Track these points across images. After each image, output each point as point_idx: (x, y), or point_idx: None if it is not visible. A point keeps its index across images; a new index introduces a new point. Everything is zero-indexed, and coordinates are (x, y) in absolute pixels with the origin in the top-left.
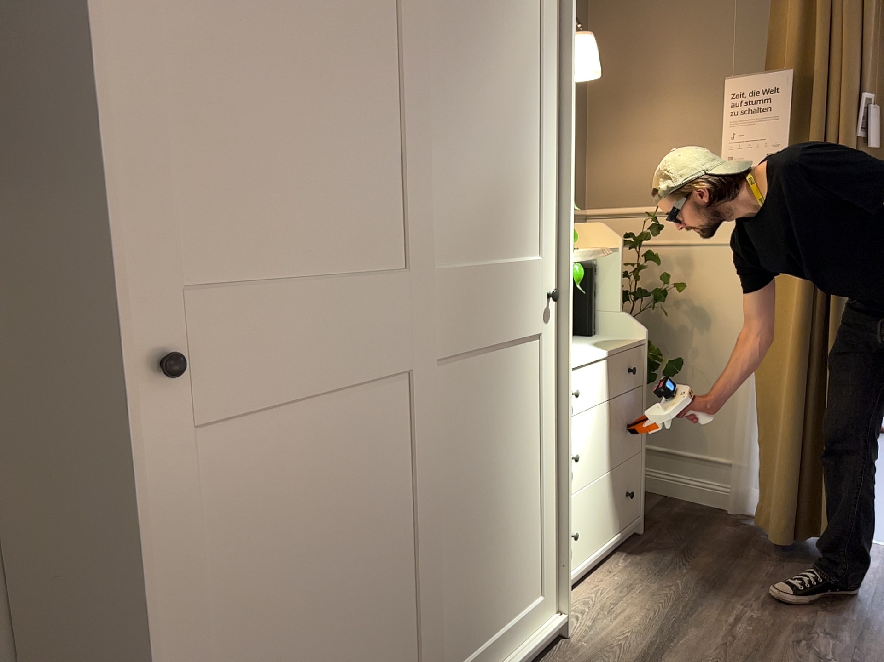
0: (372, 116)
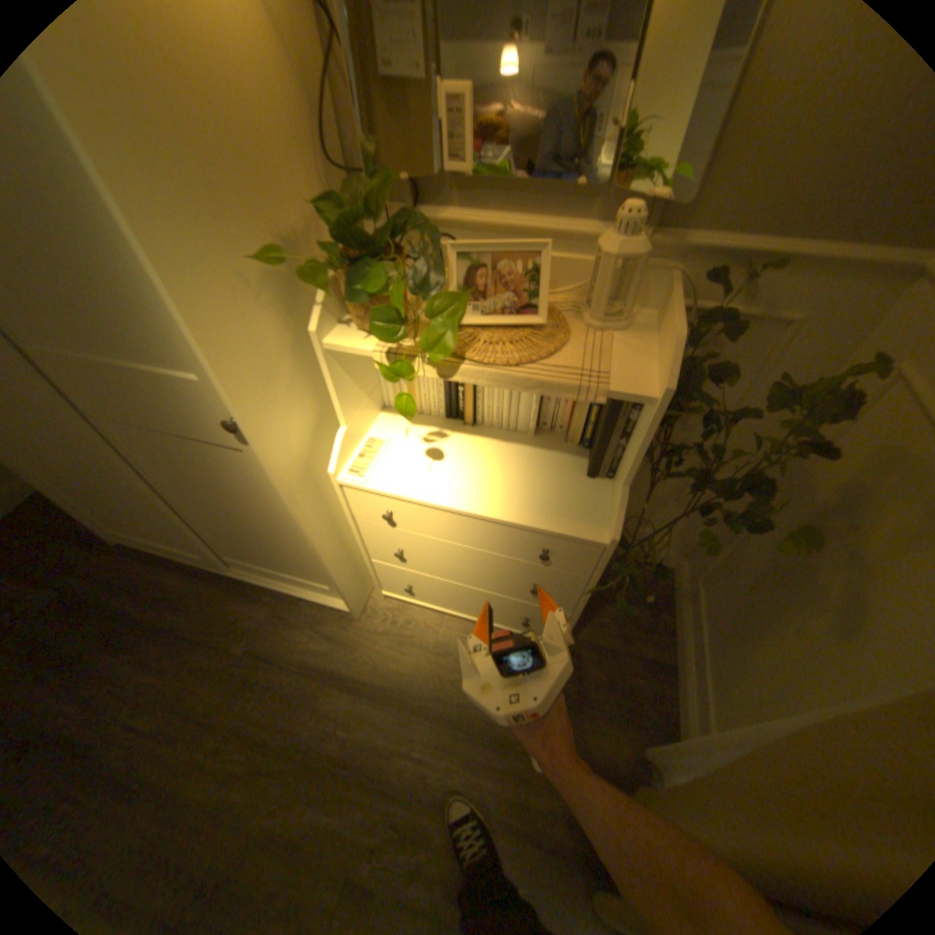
0: None
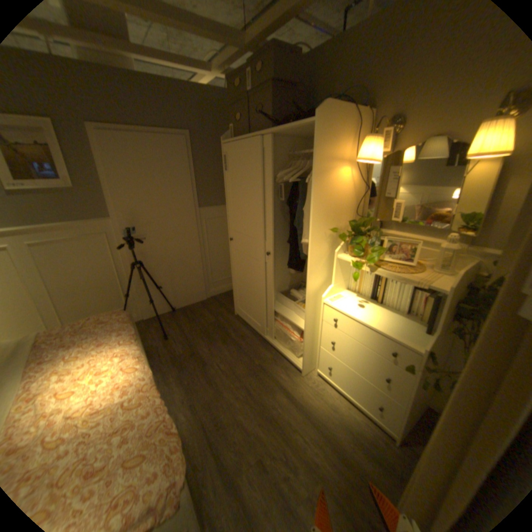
0: (250, 202)
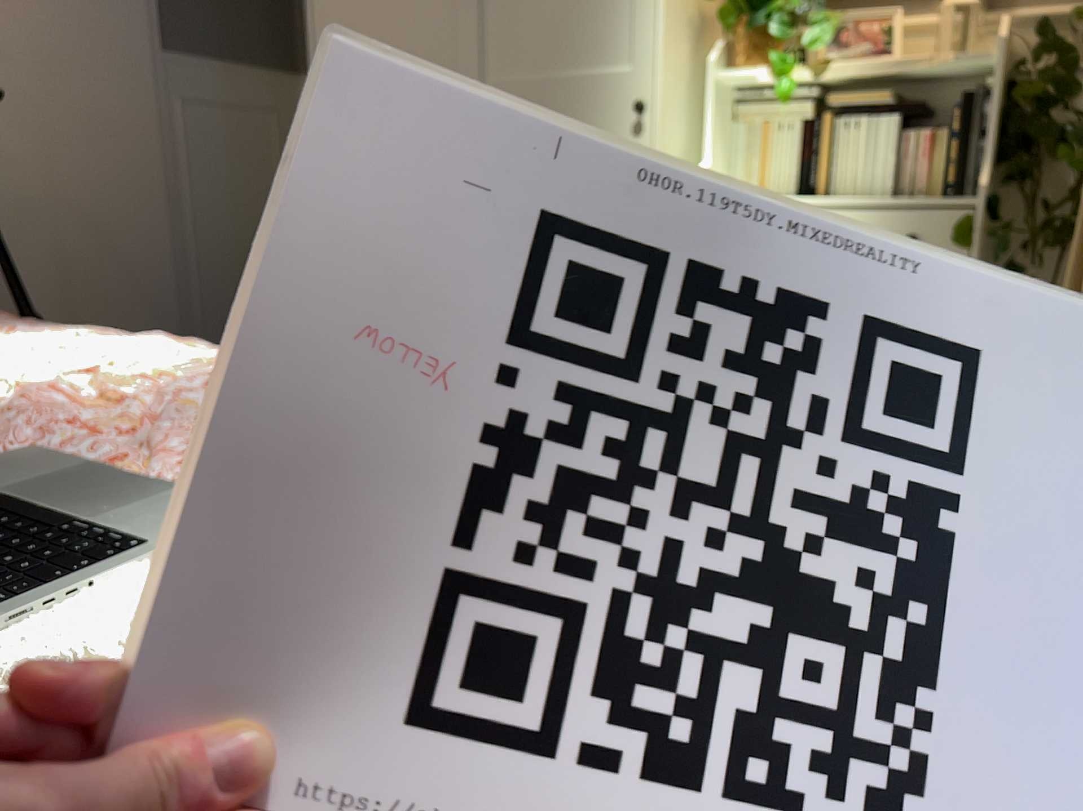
0: None
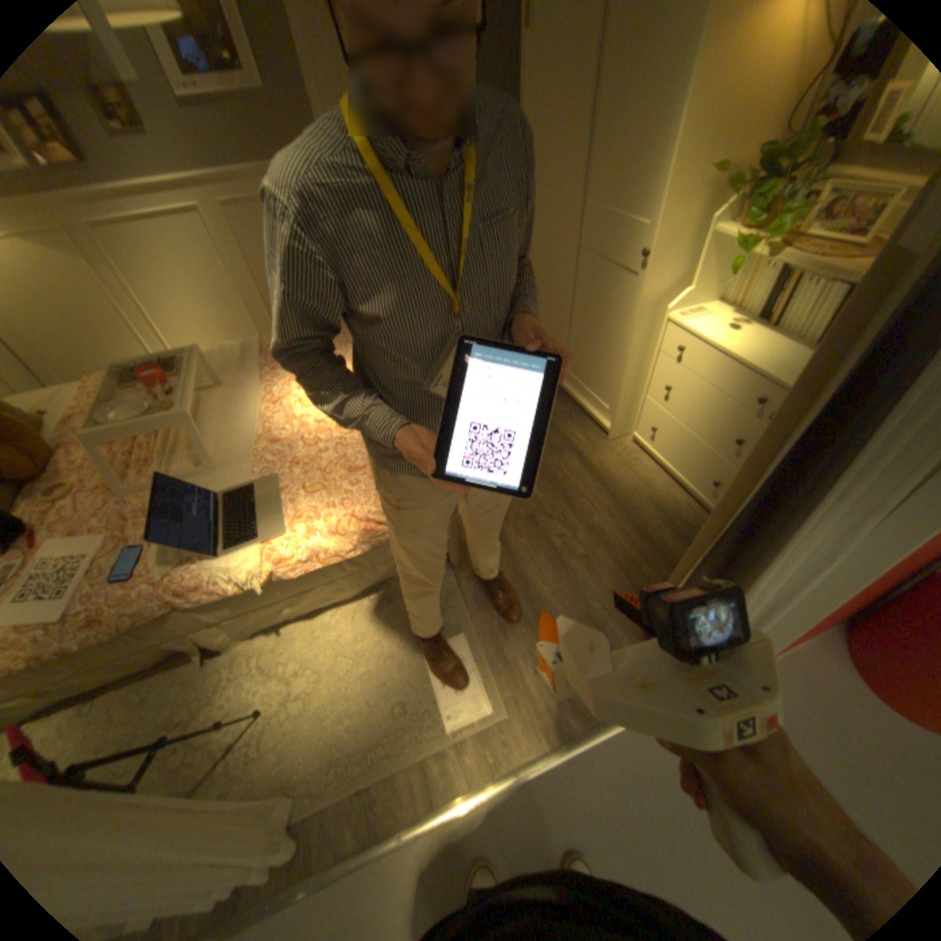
0: (566, 110)
